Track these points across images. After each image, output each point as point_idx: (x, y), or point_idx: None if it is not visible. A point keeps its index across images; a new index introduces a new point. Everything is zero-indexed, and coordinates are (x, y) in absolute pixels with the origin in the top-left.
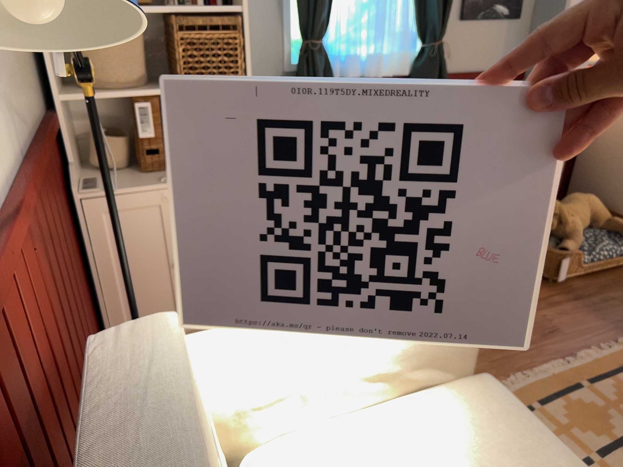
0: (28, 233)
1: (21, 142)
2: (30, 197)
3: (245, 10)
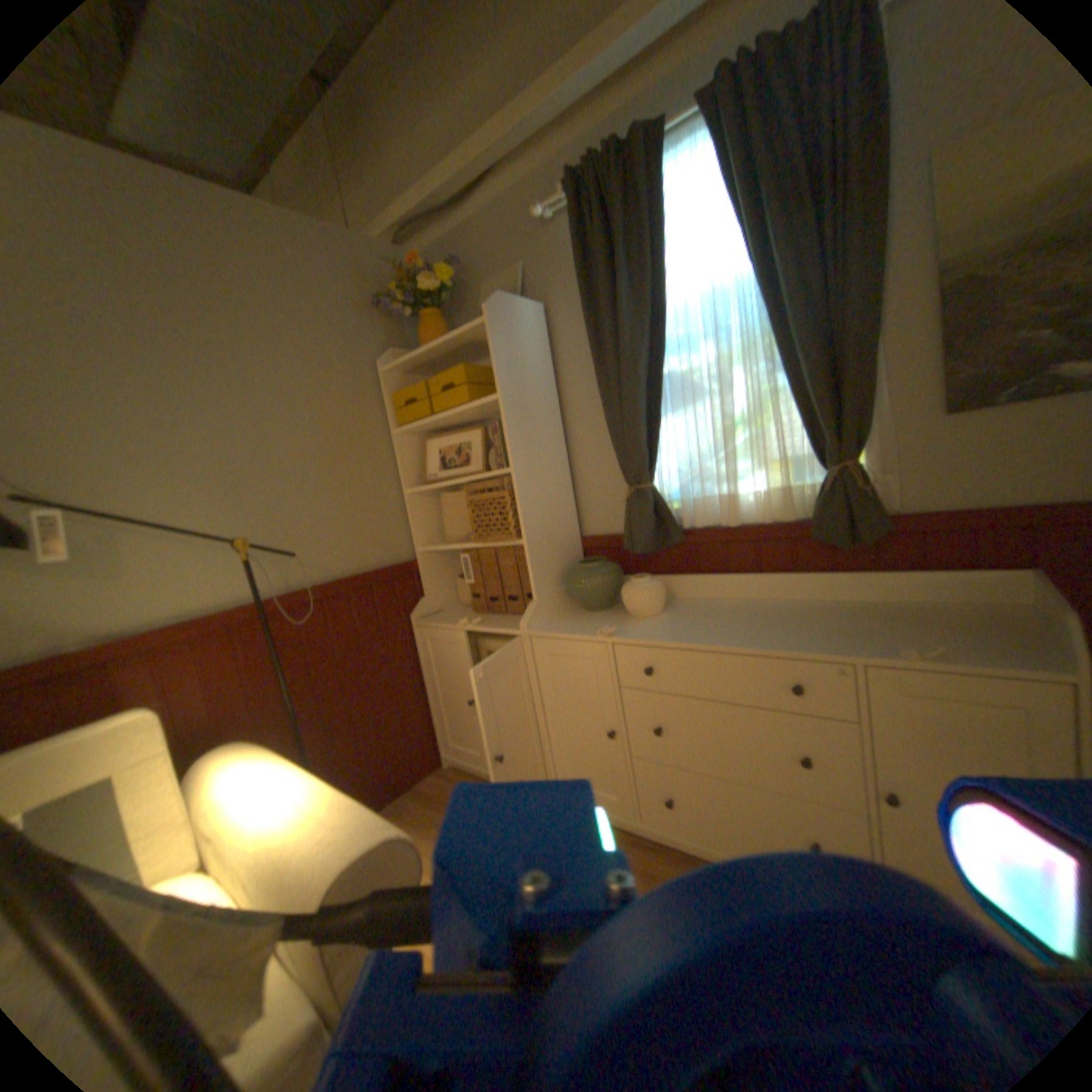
0: (251, 639)
1: (308, 581)
2: (279, 617)
3: (514, 469)
